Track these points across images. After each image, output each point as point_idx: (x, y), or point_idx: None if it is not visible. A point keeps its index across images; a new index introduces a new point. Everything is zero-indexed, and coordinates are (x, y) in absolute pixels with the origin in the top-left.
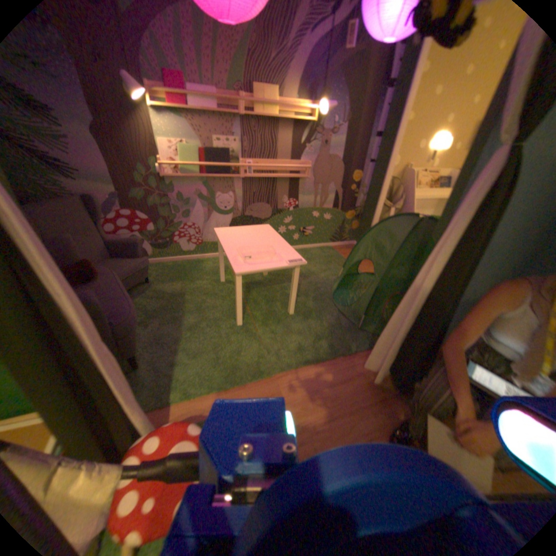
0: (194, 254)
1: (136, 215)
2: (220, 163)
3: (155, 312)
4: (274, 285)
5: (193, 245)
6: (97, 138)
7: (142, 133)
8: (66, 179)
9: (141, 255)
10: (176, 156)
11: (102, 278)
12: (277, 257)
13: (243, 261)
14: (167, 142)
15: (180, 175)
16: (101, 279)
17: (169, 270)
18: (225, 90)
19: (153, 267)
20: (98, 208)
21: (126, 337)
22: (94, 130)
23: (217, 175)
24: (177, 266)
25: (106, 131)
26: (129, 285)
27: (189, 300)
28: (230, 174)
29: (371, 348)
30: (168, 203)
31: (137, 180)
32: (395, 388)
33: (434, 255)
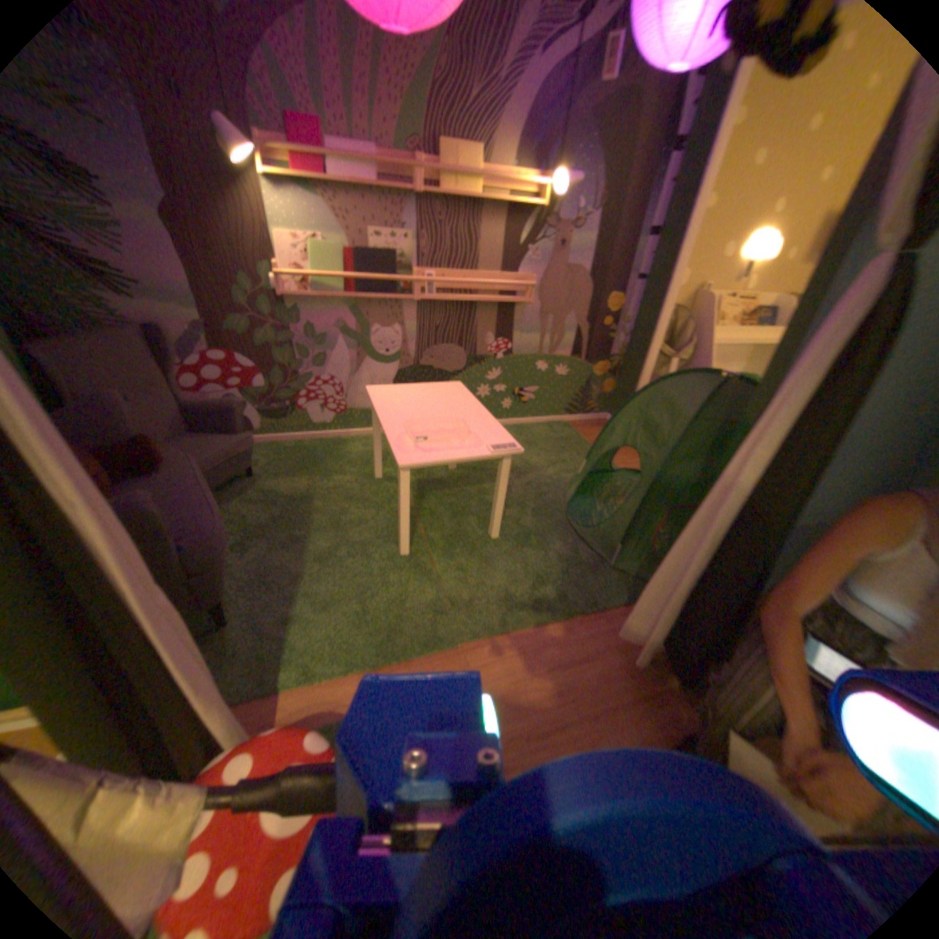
0: (332, 429)
1: (234, 360)
2: (380, 275)
3: (261, 528)
4: (466, 487)
5: (331, 415)
6: (170, 228)
7: (247, 222)
8: (118, 297)
9: (240, 428)
10: (306, 261)
11: (169, 468)
12: (472, 439)
13: (414, 445)
14: (290, 237)
15: (311, 294)
16: (168, 470)
17: (287, 455)
18: (392, 151)
19: (262, 450)
20: (170, 348)
21: (205, 571)
22: (167, 215)
23: (374, 295)
24: (301, 448)
25: (186, 217)
26: (217, 480)
27: (319, 508)
28: (396, 295)
29: (633, 604)
30: (289, 341)
31: (237, 301)
32: (673, 676)
33: (750, 445)
